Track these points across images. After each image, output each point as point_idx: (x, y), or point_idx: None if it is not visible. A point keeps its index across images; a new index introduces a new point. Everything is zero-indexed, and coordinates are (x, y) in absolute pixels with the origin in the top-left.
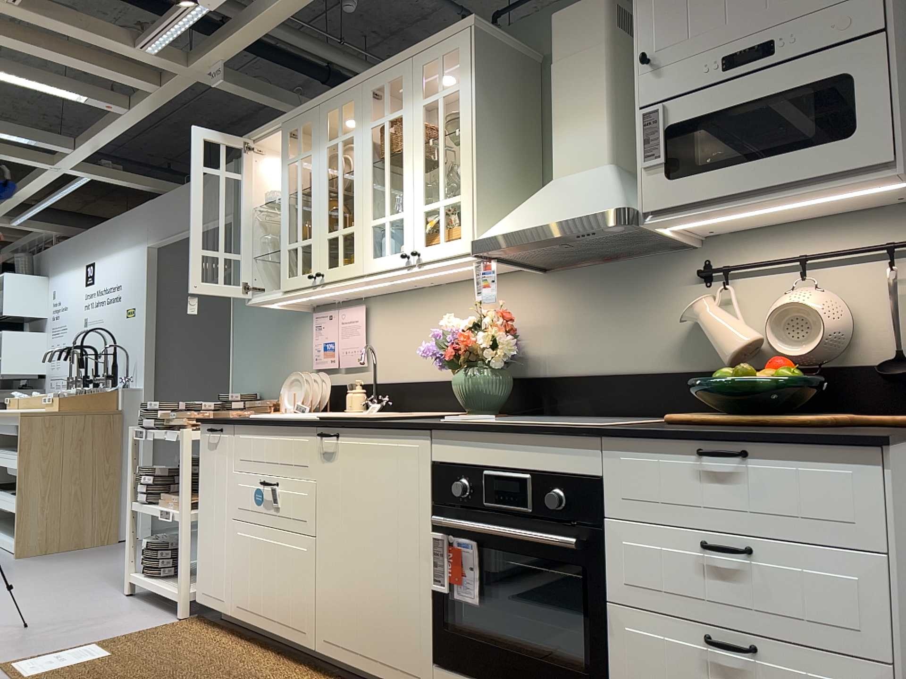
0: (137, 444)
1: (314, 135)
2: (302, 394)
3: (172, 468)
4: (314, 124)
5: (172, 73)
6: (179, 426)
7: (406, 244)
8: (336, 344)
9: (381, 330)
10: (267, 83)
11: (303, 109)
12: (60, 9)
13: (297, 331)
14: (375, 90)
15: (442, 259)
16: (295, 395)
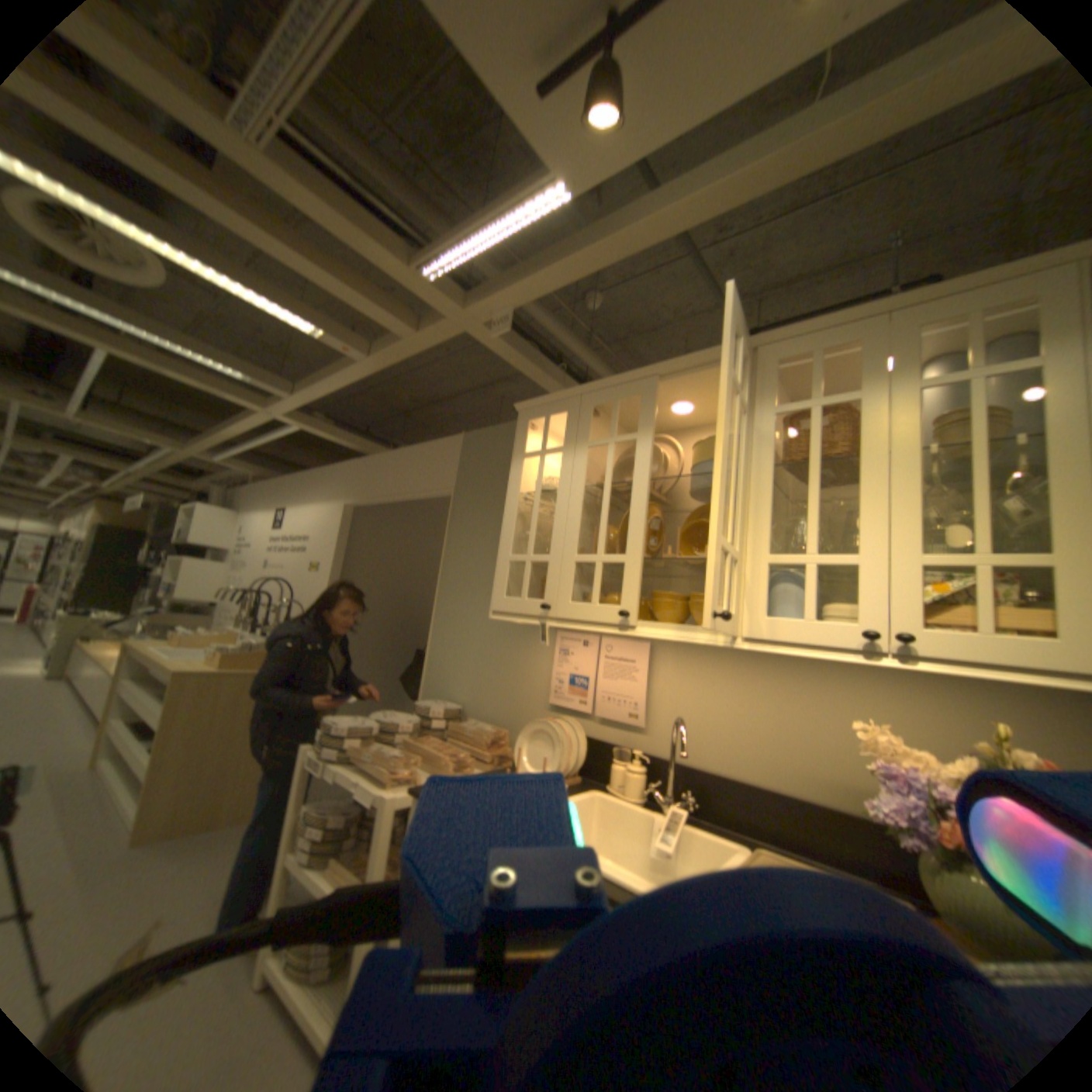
0: (309, 774)
1: (644, 412)
2: (553, 753)
3: (348, 809)
4: (646, 397)
5: (441, 311)
6: (376, 776)
7: (871, 614)
8: (595, 683)
9: (676, 684)
10: (537, 350)
11: (627, 376)
12: (321, 178)
13: (529, 645)
14: (790, 355)
15: (981, 663)
16: (543, 753)
